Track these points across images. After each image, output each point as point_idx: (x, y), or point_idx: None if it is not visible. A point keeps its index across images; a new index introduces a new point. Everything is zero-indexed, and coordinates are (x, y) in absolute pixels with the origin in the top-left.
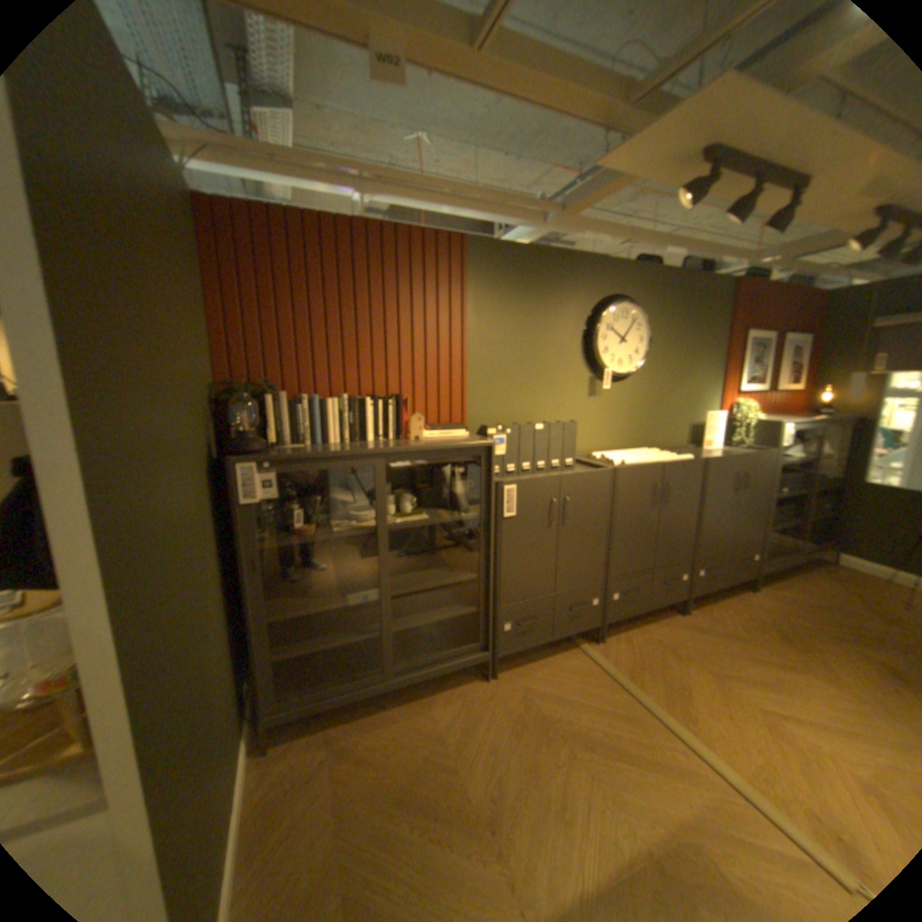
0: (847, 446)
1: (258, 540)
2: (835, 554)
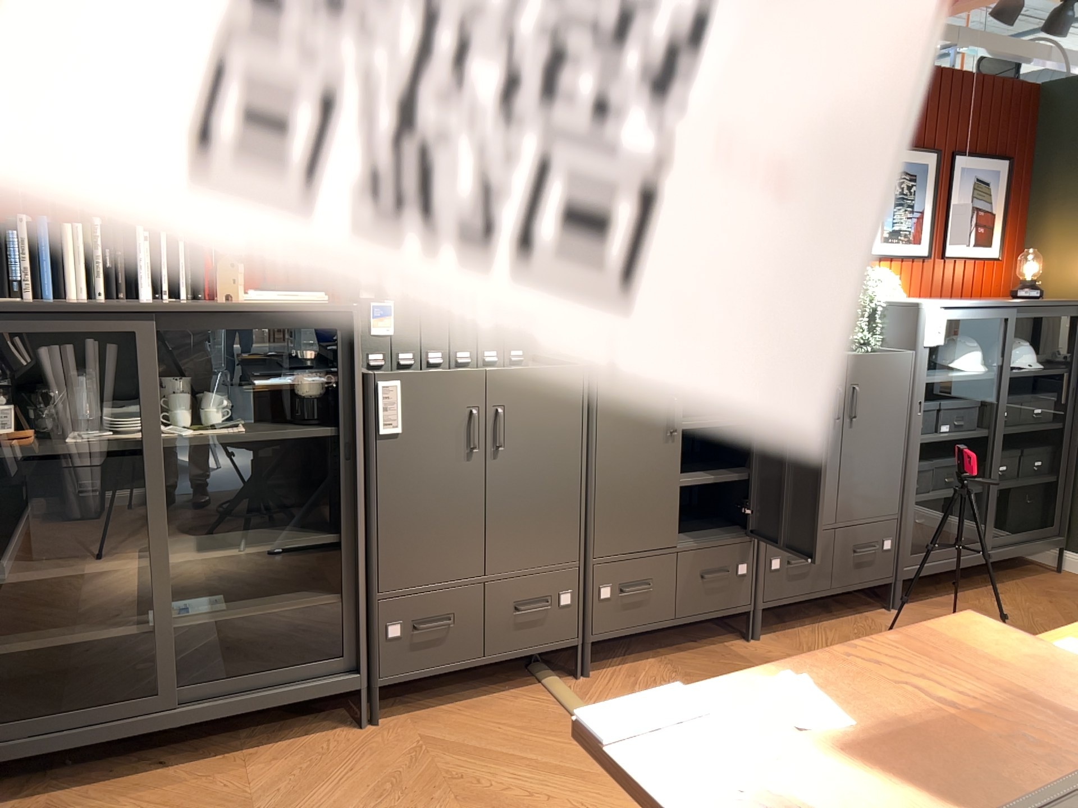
0: (1068, 357)
1: None
2: (1059, 551)
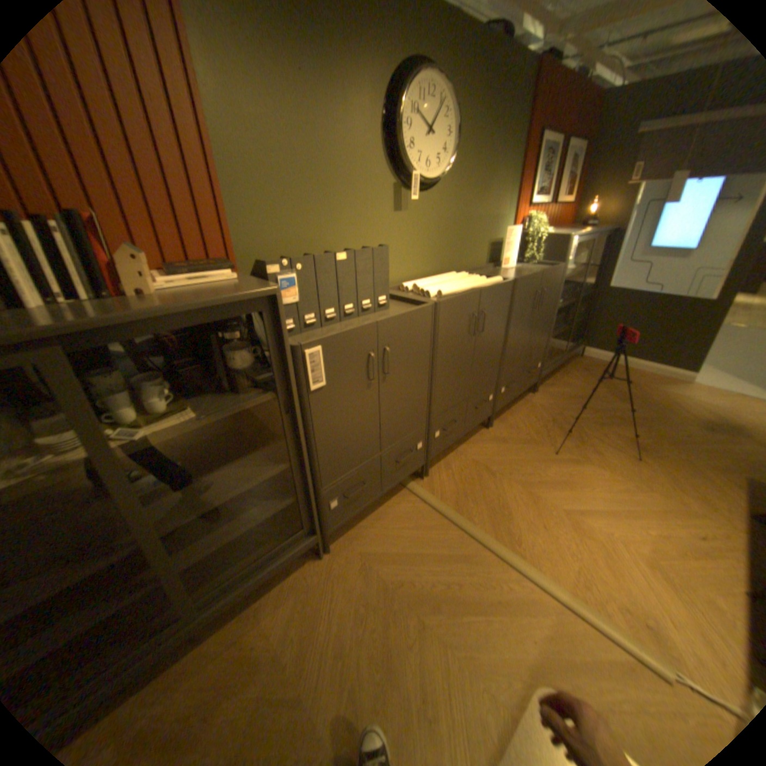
0: (601, 255)
1: None
2: (580, 347)
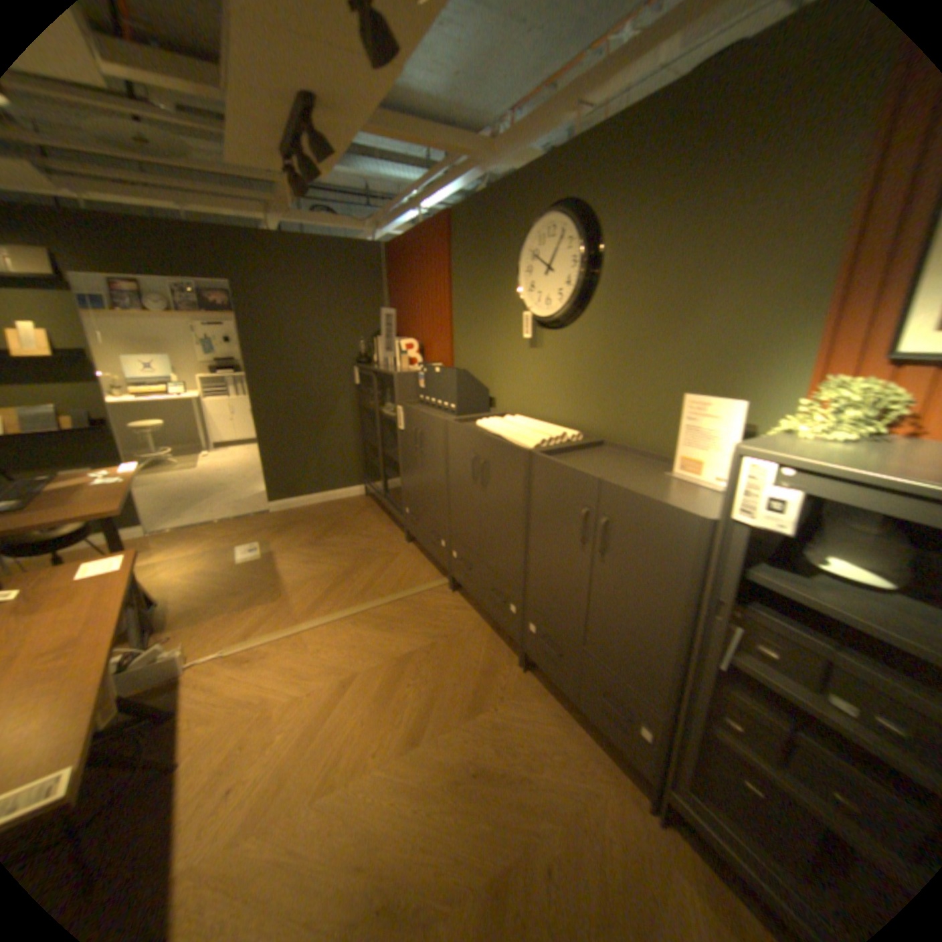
0: None
1: (367, 403)
2: None
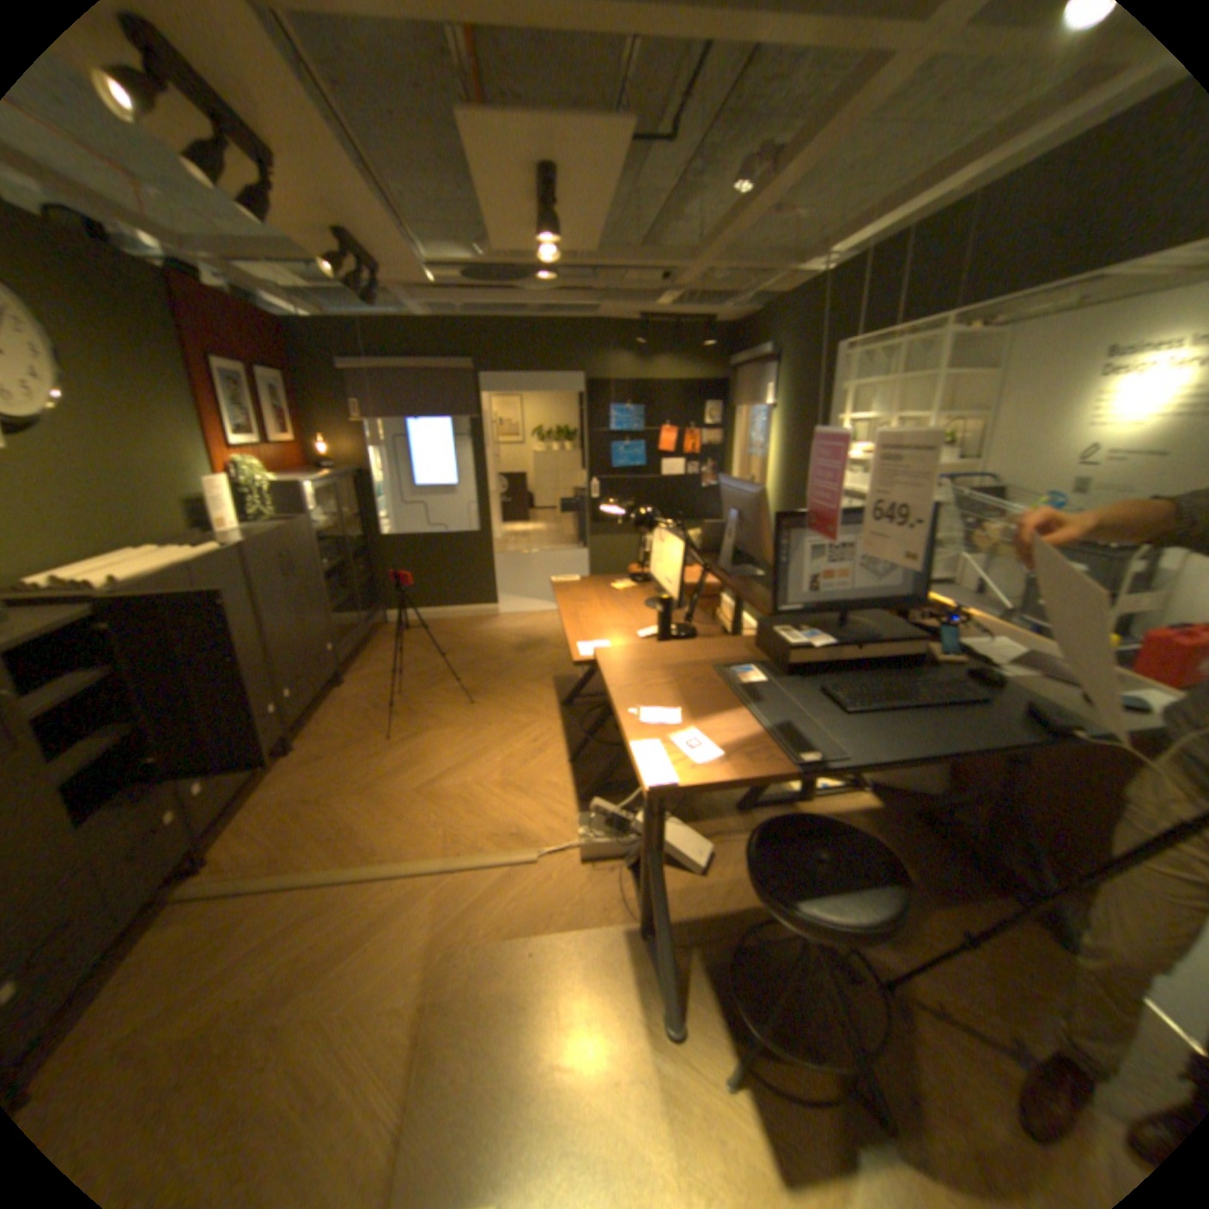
0: (358, 501)
1: None
2: (383, 614)
